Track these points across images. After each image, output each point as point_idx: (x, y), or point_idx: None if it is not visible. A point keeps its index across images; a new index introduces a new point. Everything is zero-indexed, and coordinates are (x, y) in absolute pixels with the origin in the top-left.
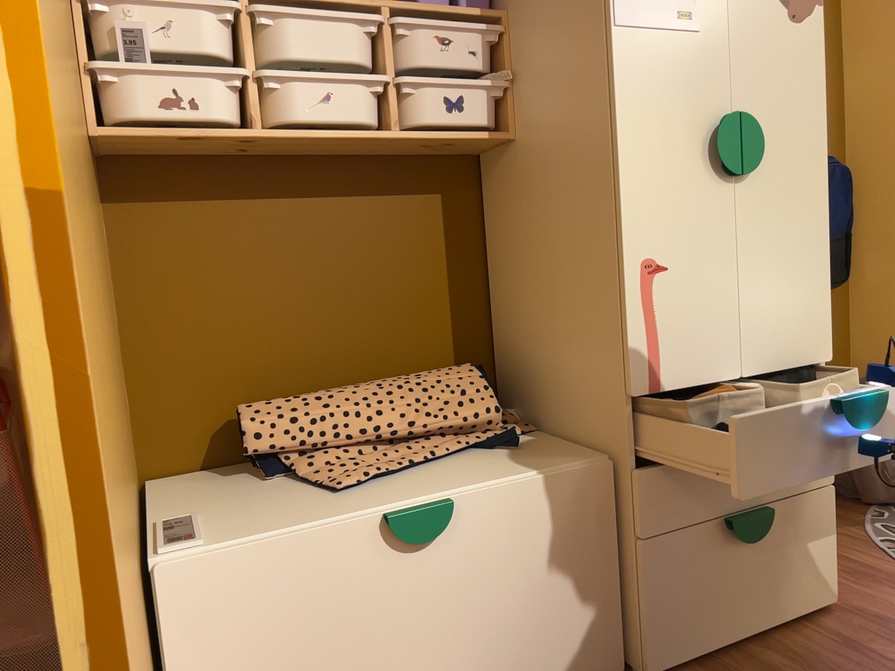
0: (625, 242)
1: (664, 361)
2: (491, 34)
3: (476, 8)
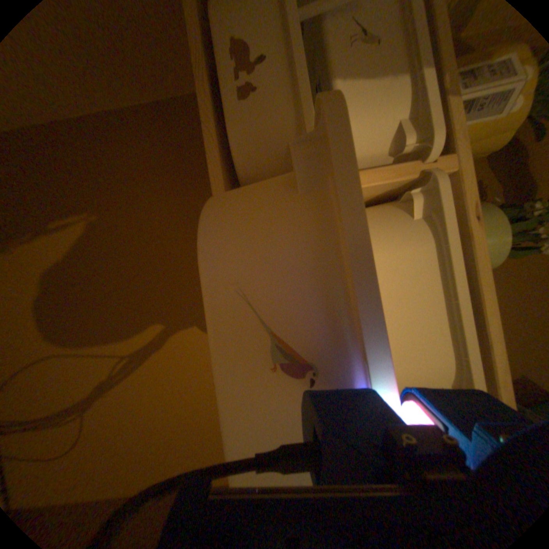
0: None
1: None
2: None
3: None
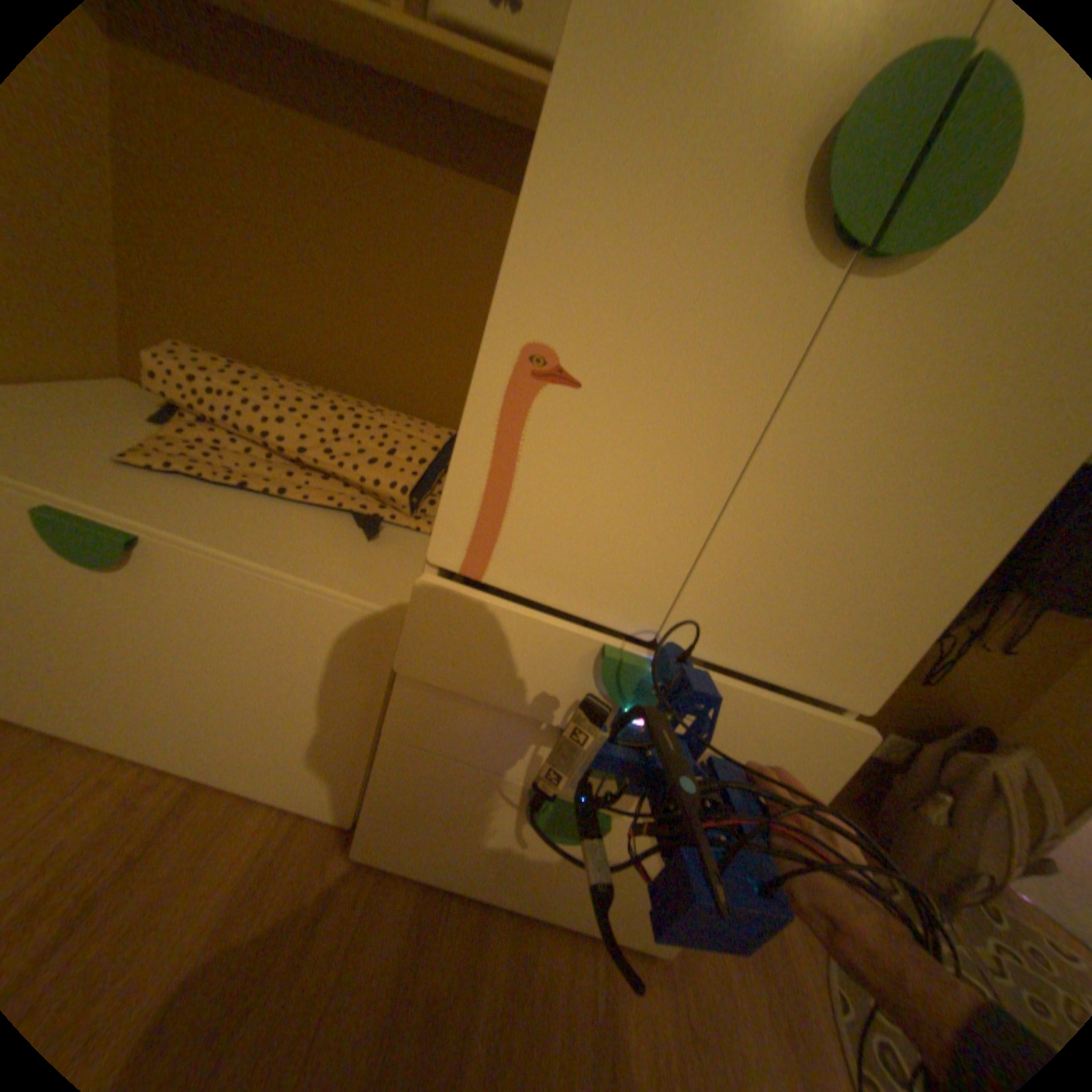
0: (506, 285)
1: (506, 536)
2: None
3: None
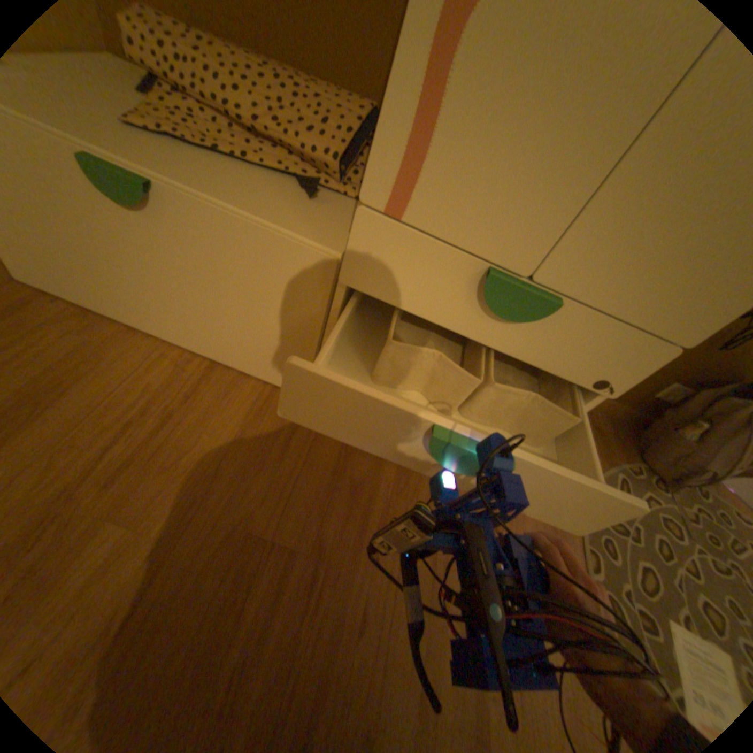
0: None
1: (423, 178)
2: None
3: None
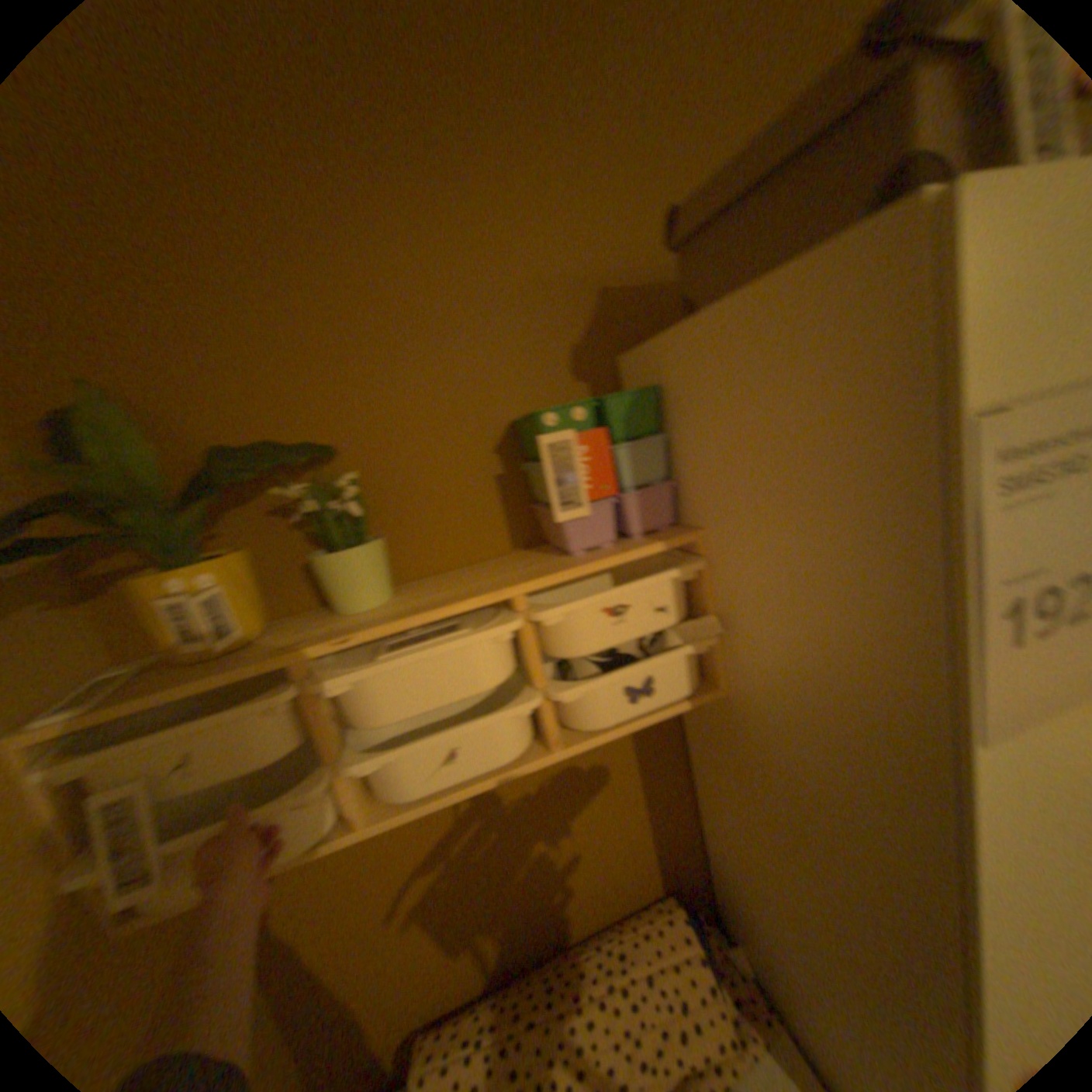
0: None
1: None
2: (684, 572)
3: (658, 541)
